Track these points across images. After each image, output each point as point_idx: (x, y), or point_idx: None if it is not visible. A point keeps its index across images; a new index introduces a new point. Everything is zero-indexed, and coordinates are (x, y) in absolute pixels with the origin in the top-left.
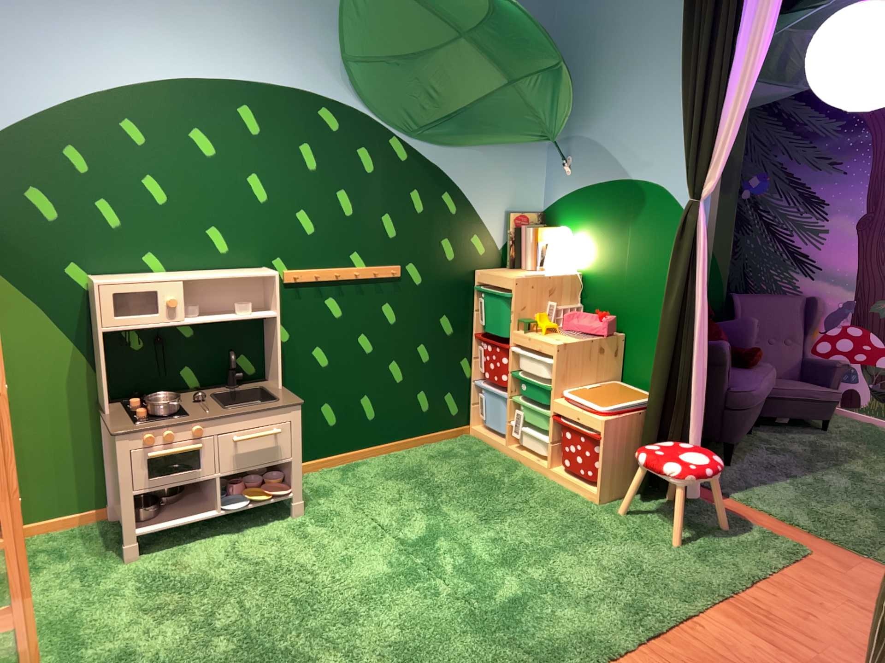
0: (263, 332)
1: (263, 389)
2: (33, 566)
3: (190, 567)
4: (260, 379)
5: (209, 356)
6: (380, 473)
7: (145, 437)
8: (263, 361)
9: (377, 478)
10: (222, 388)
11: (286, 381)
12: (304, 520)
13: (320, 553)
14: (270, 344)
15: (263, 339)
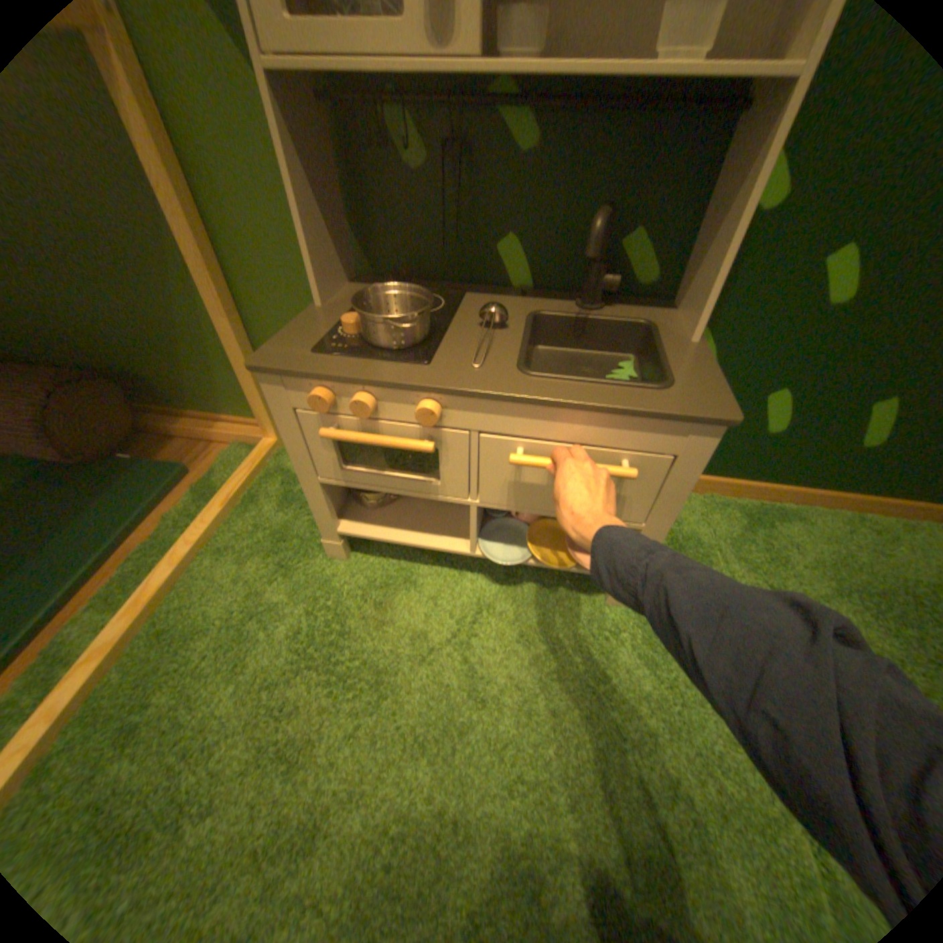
0: (720, 167)
1: (654, 336)
2: (255, 496)
3: (392, 627)
4: (665, 303)
5: (565, 219)
6: (831, 563)
7: (314, 394)
8: (688, 259)
9: (819, 574)
10: (570, 303)
11: (722, 319)
12: (627, 623)
13: (612, 766)
14: (727, 206)
15: (712, 192)
